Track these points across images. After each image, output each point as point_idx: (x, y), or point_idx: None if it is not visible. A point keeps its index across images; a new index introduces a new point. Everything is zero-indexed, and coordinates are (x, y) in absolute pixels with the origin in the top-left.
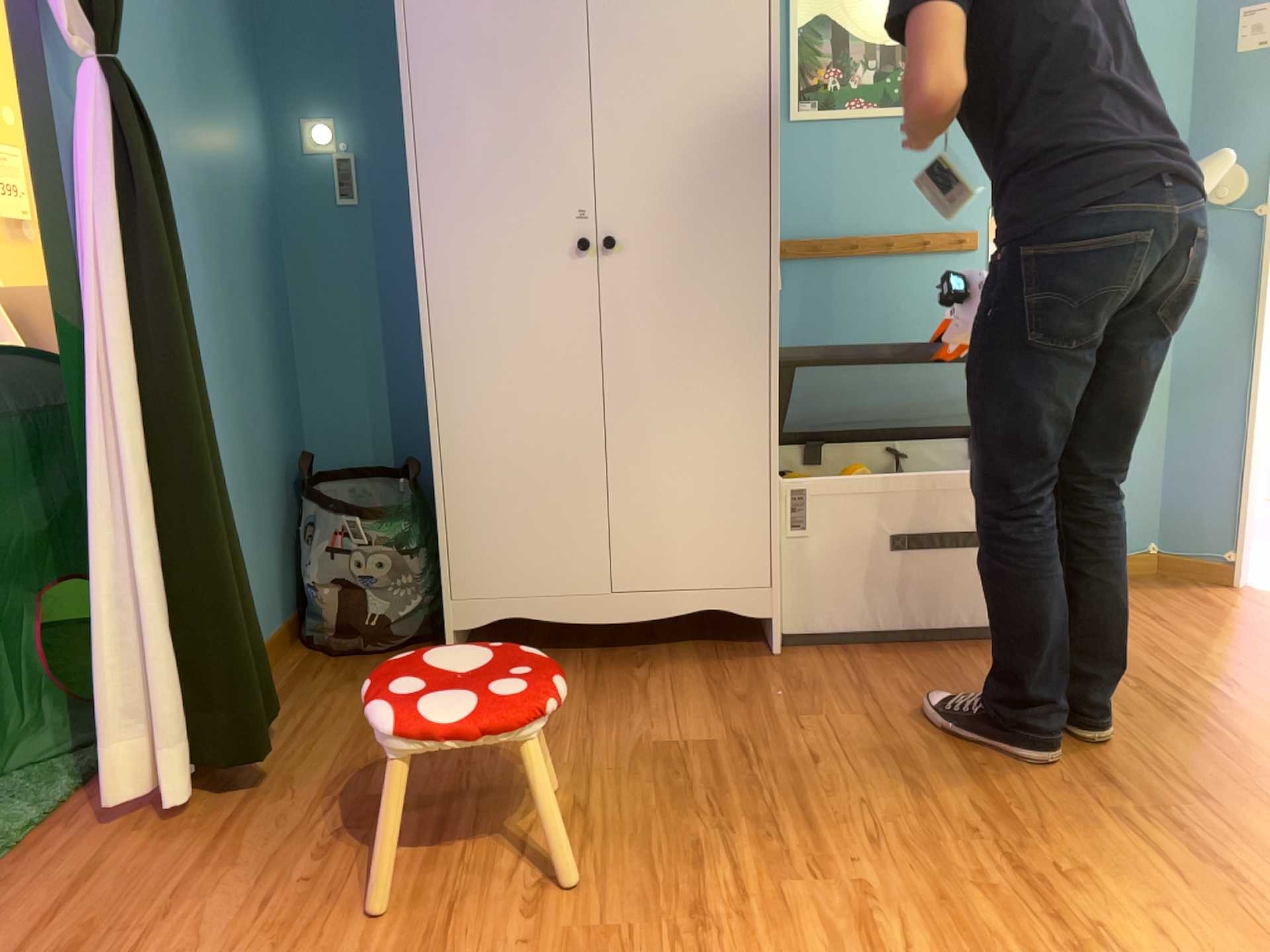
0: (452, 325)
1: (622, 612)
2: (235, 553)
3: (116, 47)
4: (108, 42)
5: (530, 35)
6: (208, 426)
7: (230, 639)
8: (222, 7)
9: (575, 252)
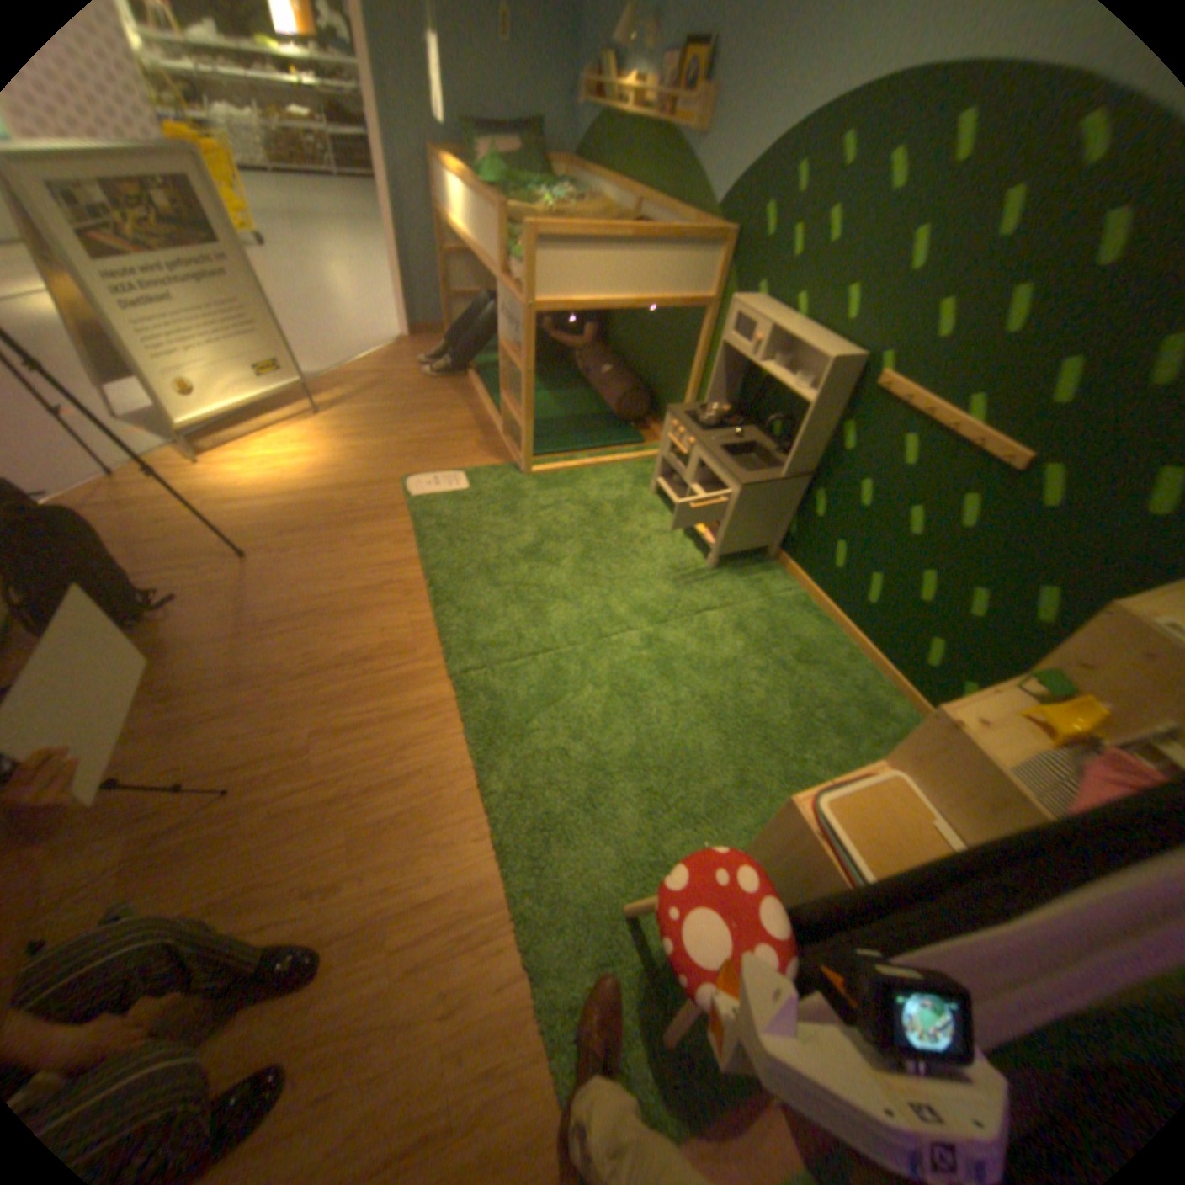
0: None
1: None
2: None
3: None
4: None
5: None
6: None
7: None
8: None
9: None
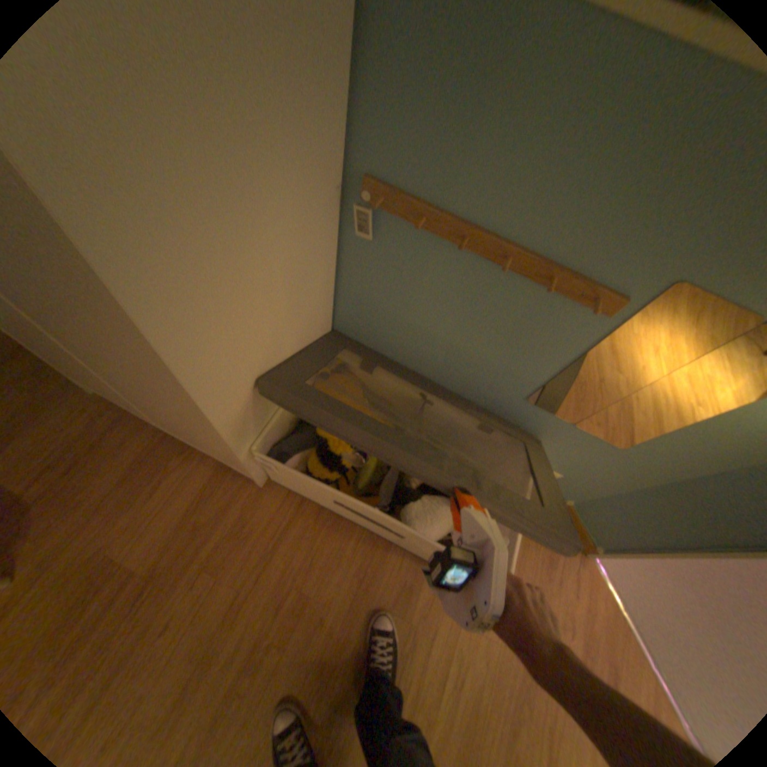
0: None
1: (170, 434)
2: None
3: None
4: None
5: None
6: None
7: None
8: None
9: None
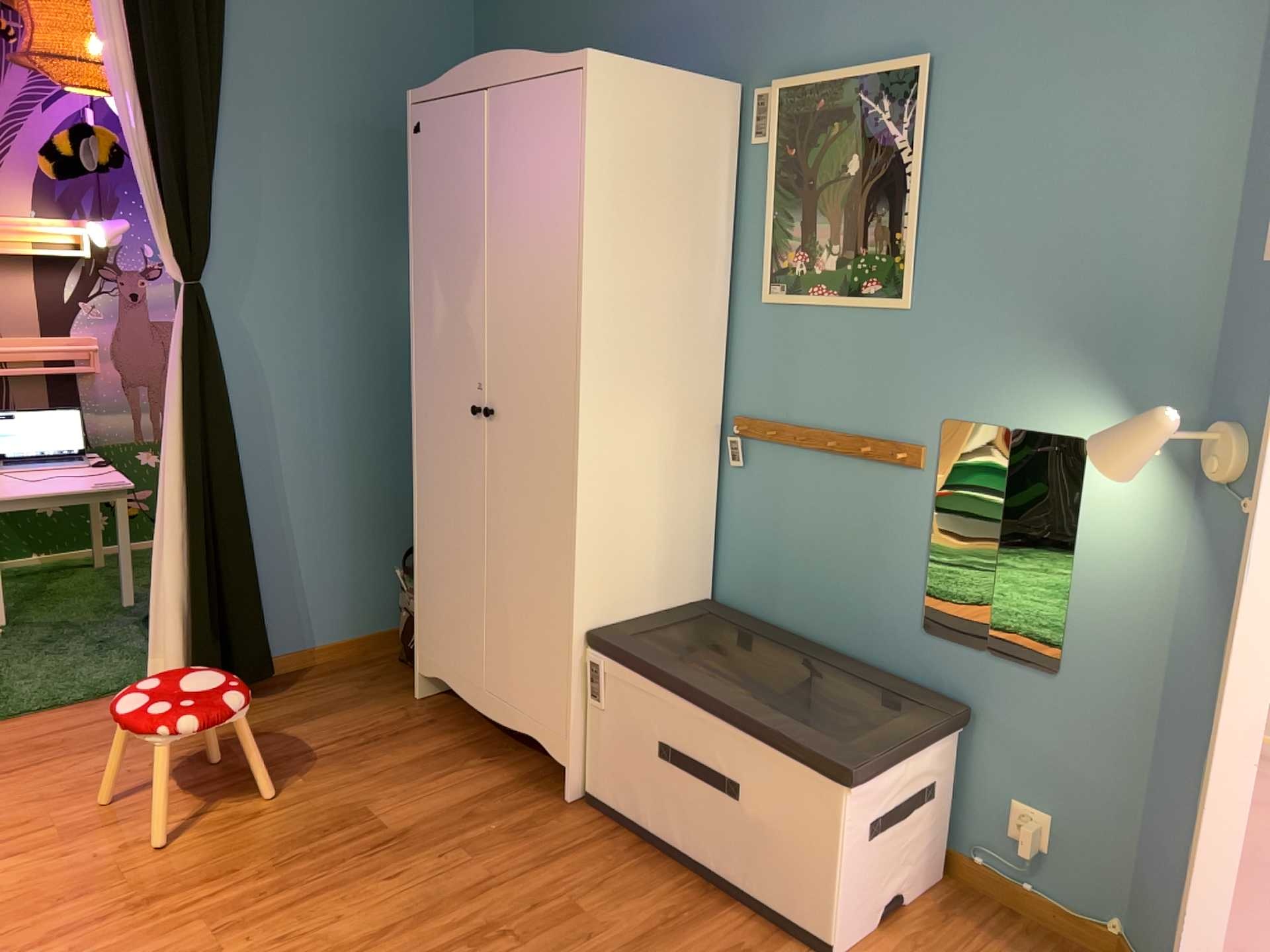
0: (424, 452)
1: (490, 712)
2: (245, 575)
3: (198, 272)
4: (189, 271)
5: (462, 243)
6: (232, 495)
7: (226, 627)
8: (405, 202)
9: (477, 414)
